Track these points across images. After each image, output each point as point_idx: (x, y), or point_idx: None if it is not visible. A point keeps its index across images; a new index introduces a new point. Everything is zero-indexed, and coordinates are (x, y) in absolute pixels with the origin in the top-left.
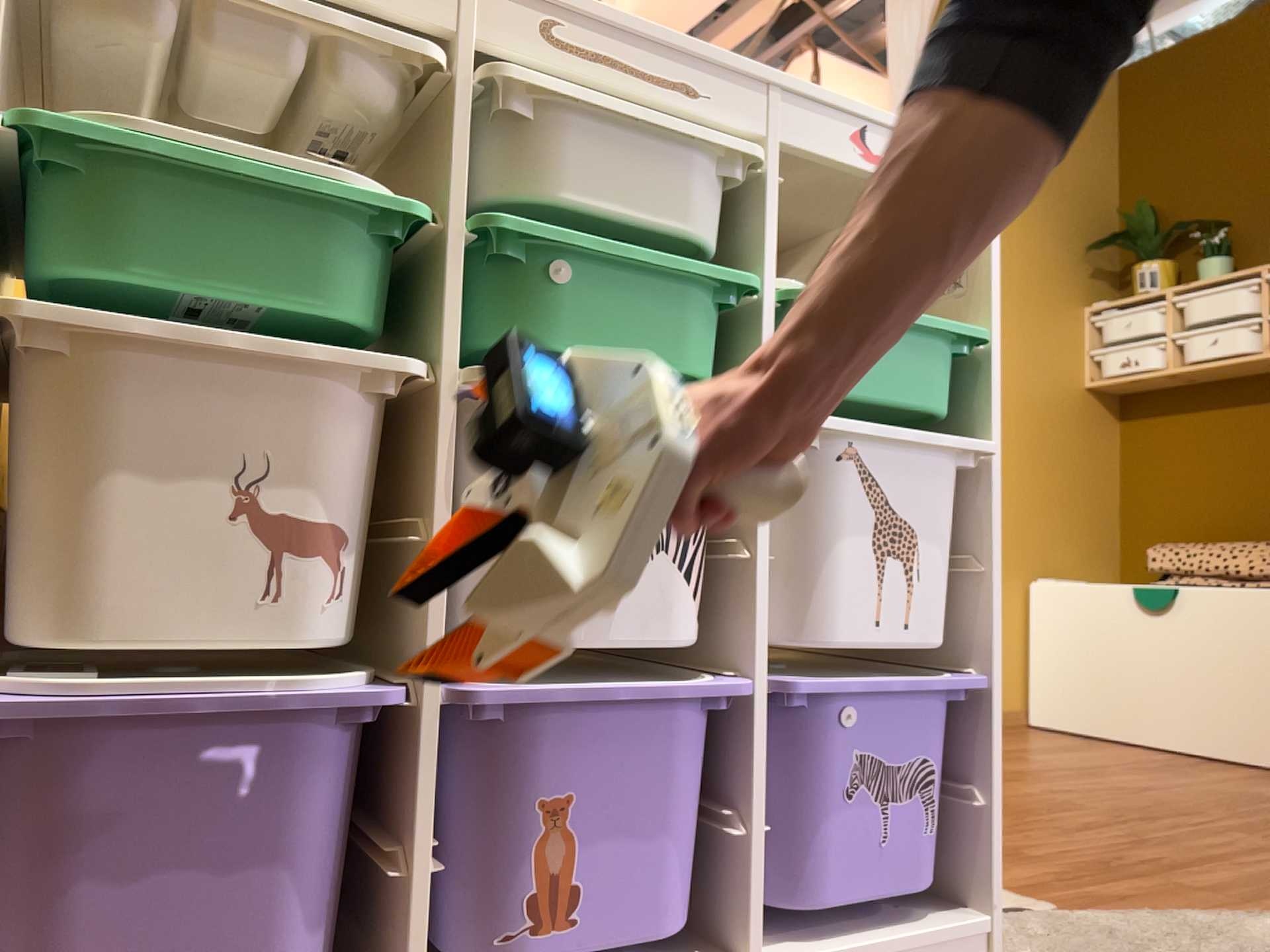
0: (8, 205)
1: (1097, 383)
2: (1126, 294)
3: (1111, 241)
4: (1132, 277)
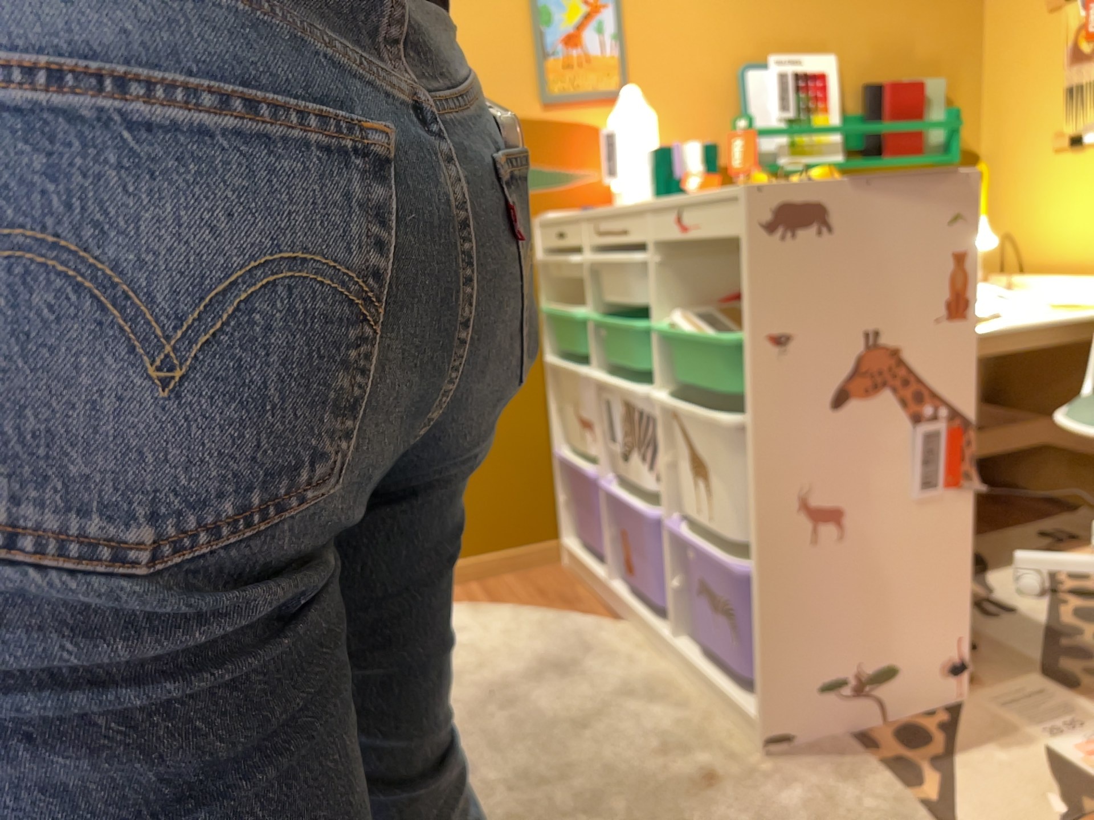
0: (551, 327)
1: None
2: None
3: None
4: None
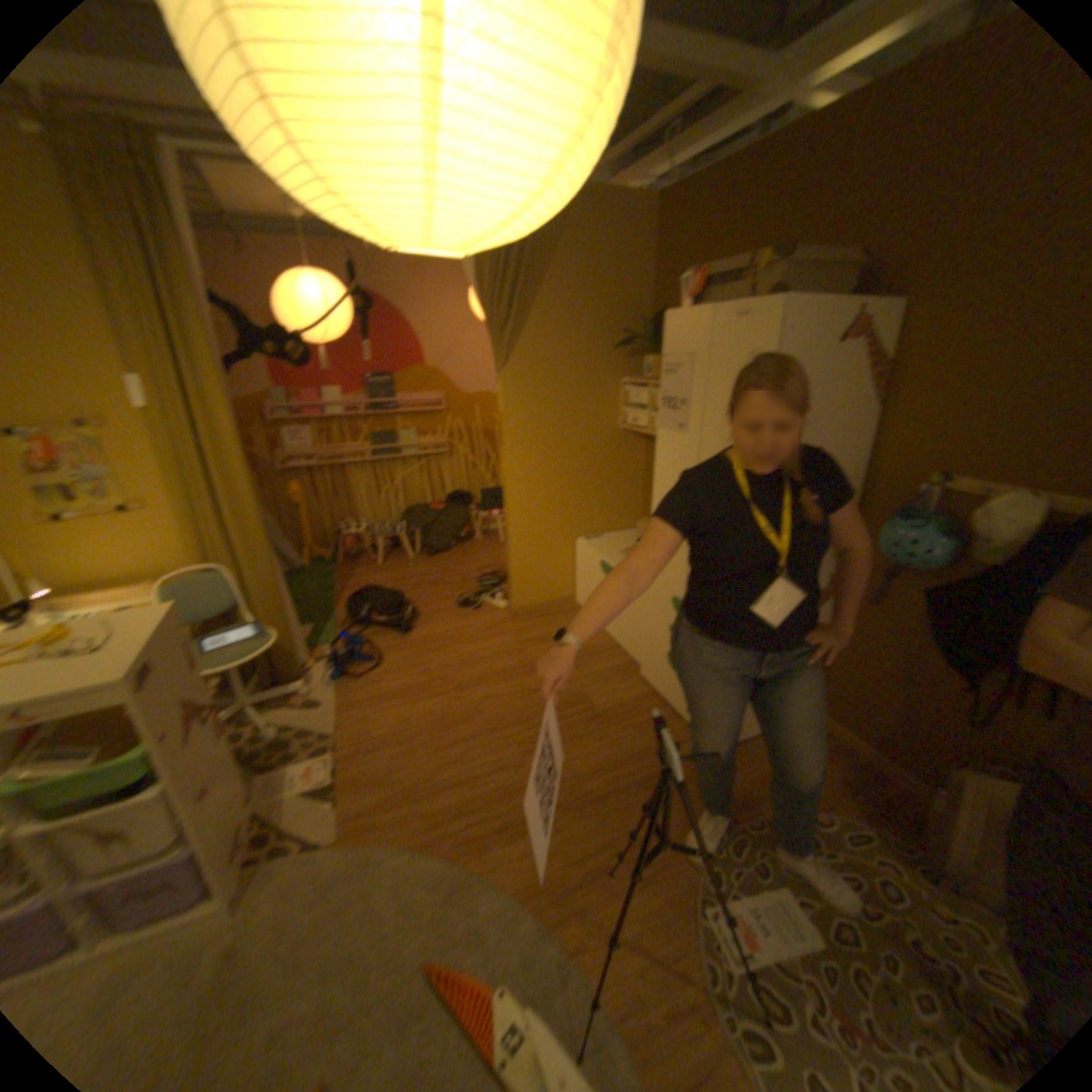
0: None
1: (626, 429)
2: (644, 374)
3: (636, 338)
4: (645, 365)
